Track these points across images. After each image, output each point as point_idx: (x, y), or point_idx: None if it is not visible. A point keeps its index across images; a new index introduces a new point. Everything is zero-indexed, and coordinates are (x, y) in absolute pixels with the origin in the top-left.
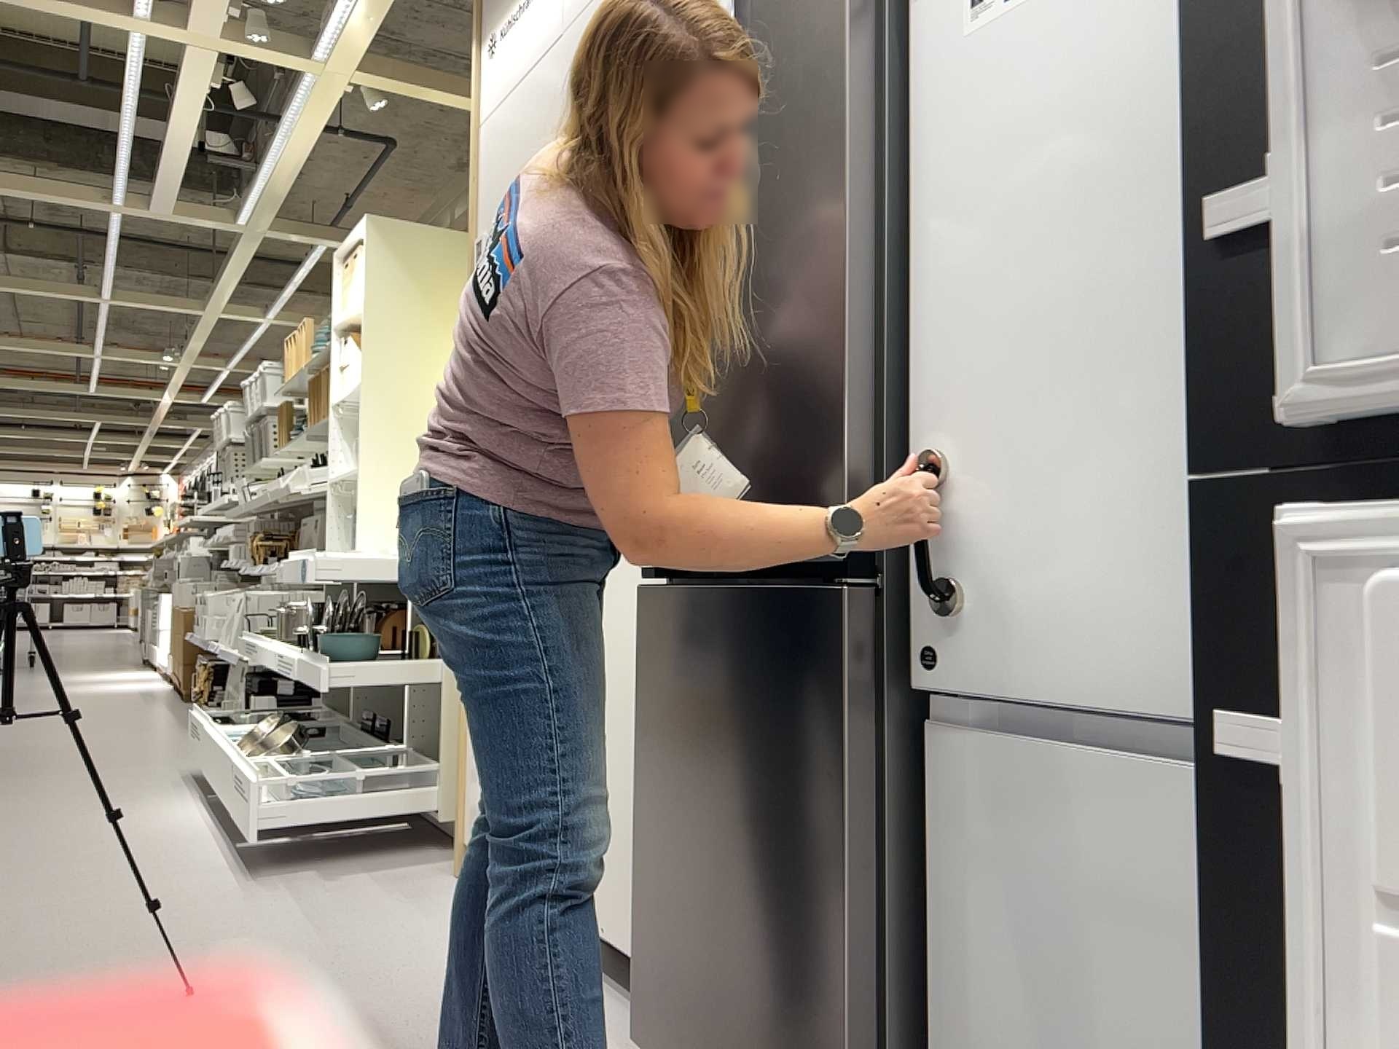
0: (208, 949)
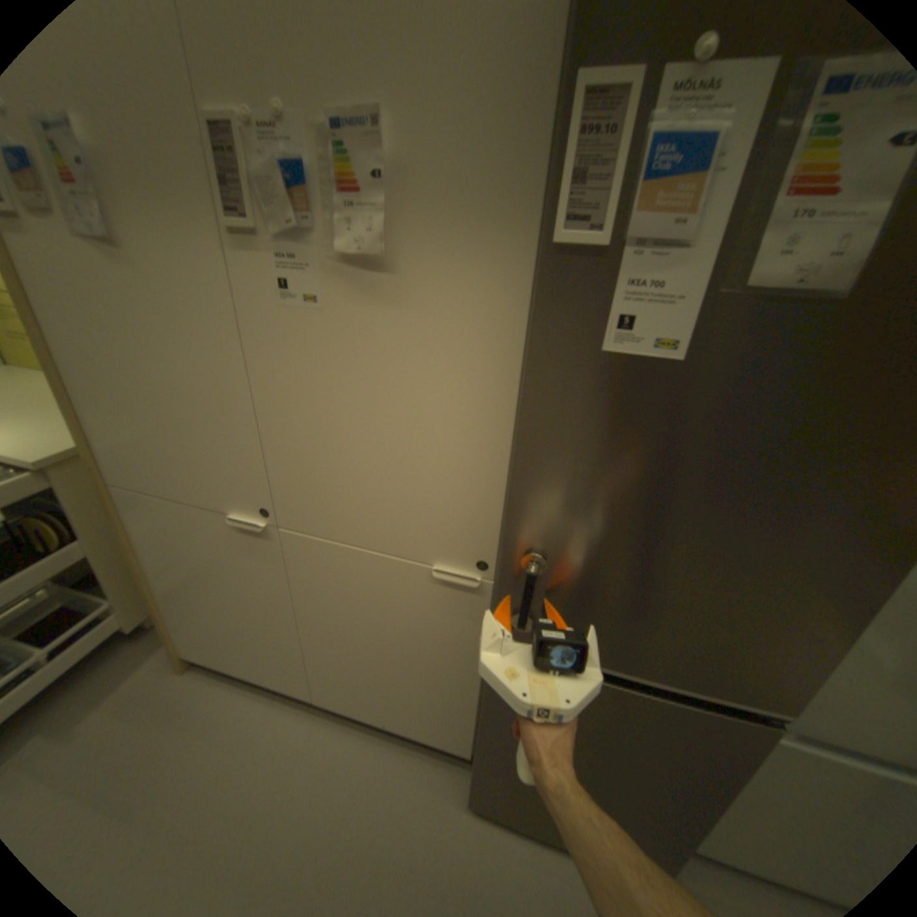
0: None
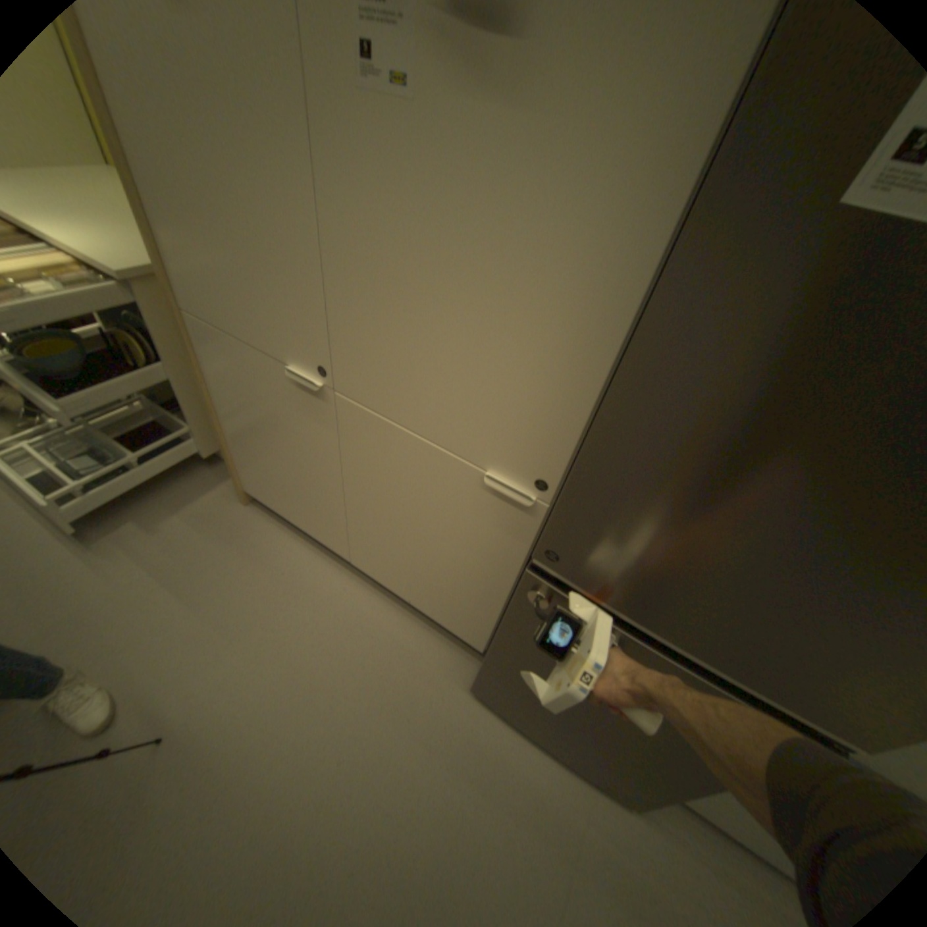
0: (123, 662)
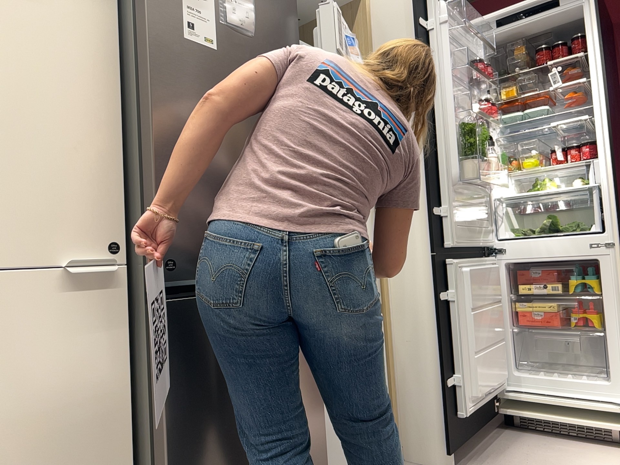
0: None
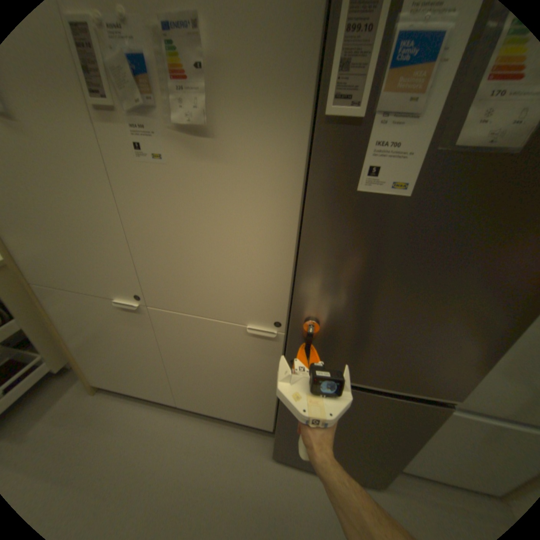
0: None
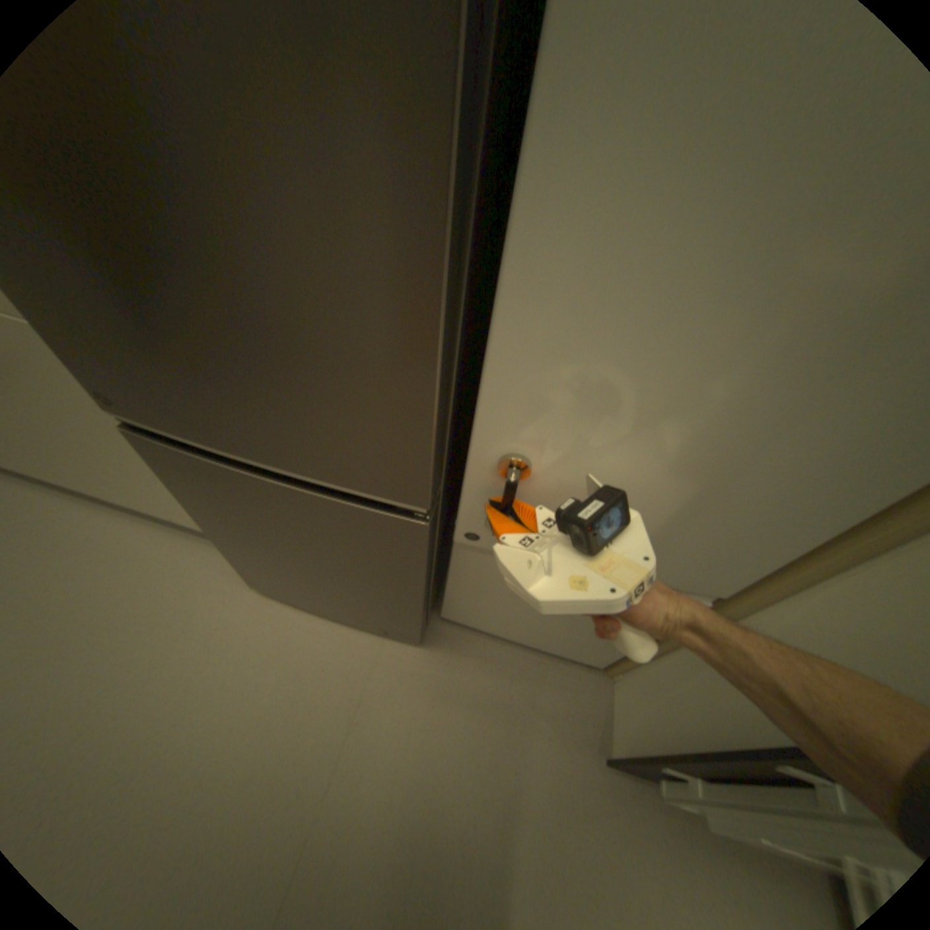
0: None
